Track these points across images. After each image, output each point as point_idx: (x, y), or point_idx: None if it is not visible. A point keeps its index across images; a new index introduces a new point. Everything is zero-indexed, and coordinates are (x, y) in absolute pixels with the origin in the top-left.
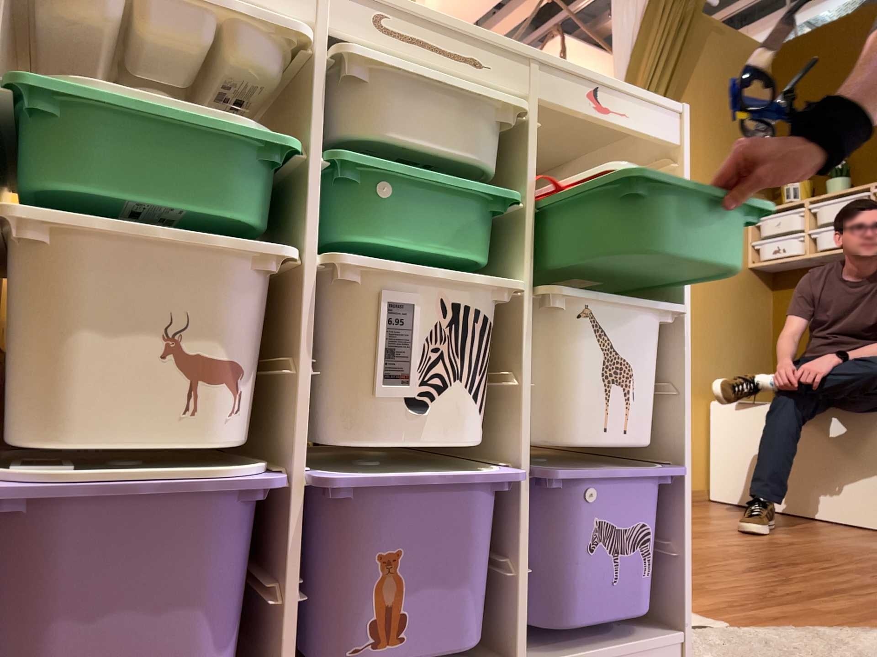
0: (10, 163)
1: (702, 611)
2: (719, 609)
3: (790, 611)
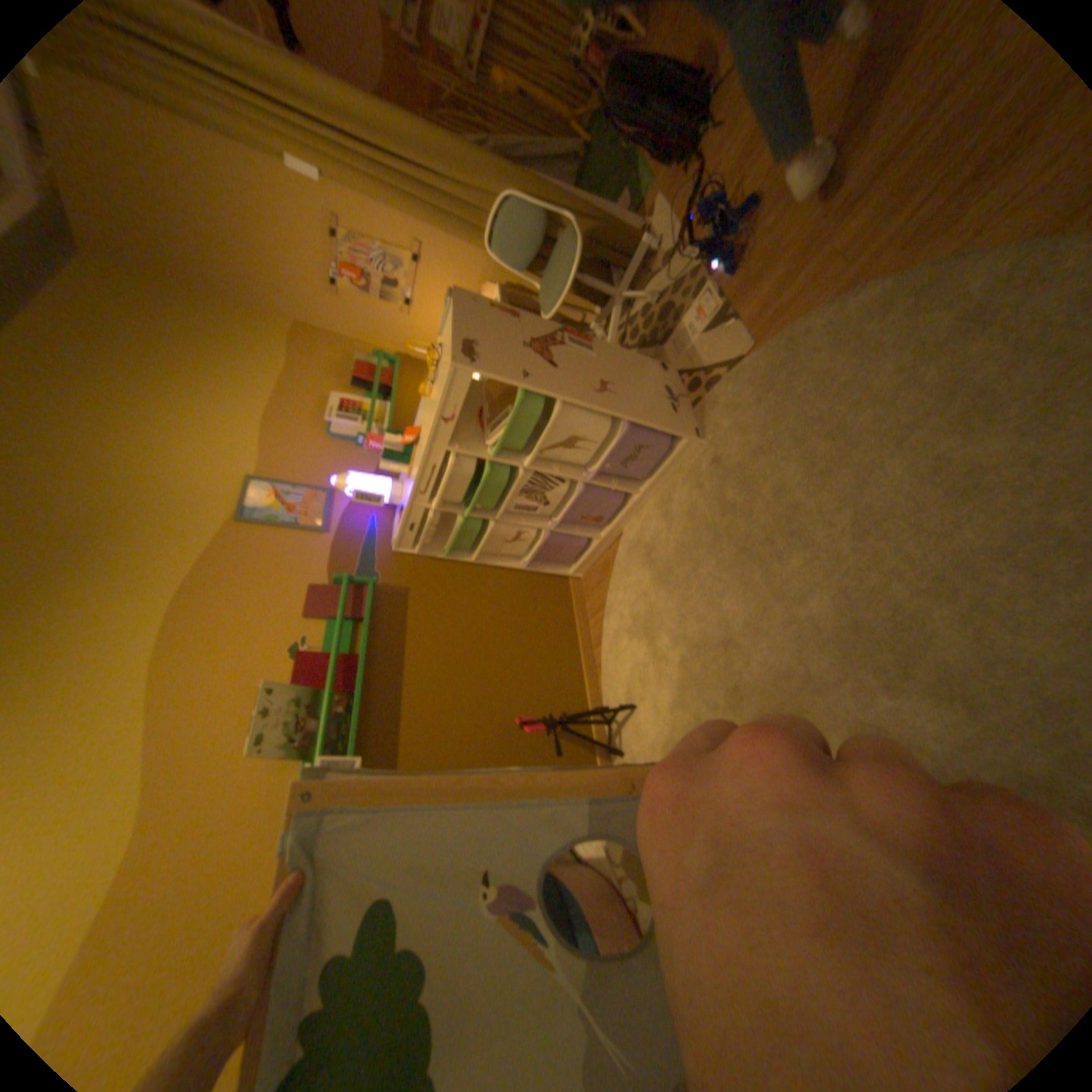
0: (461, 549)
1: (754, 323)
2: (765, 312)
3: (809, 282)
